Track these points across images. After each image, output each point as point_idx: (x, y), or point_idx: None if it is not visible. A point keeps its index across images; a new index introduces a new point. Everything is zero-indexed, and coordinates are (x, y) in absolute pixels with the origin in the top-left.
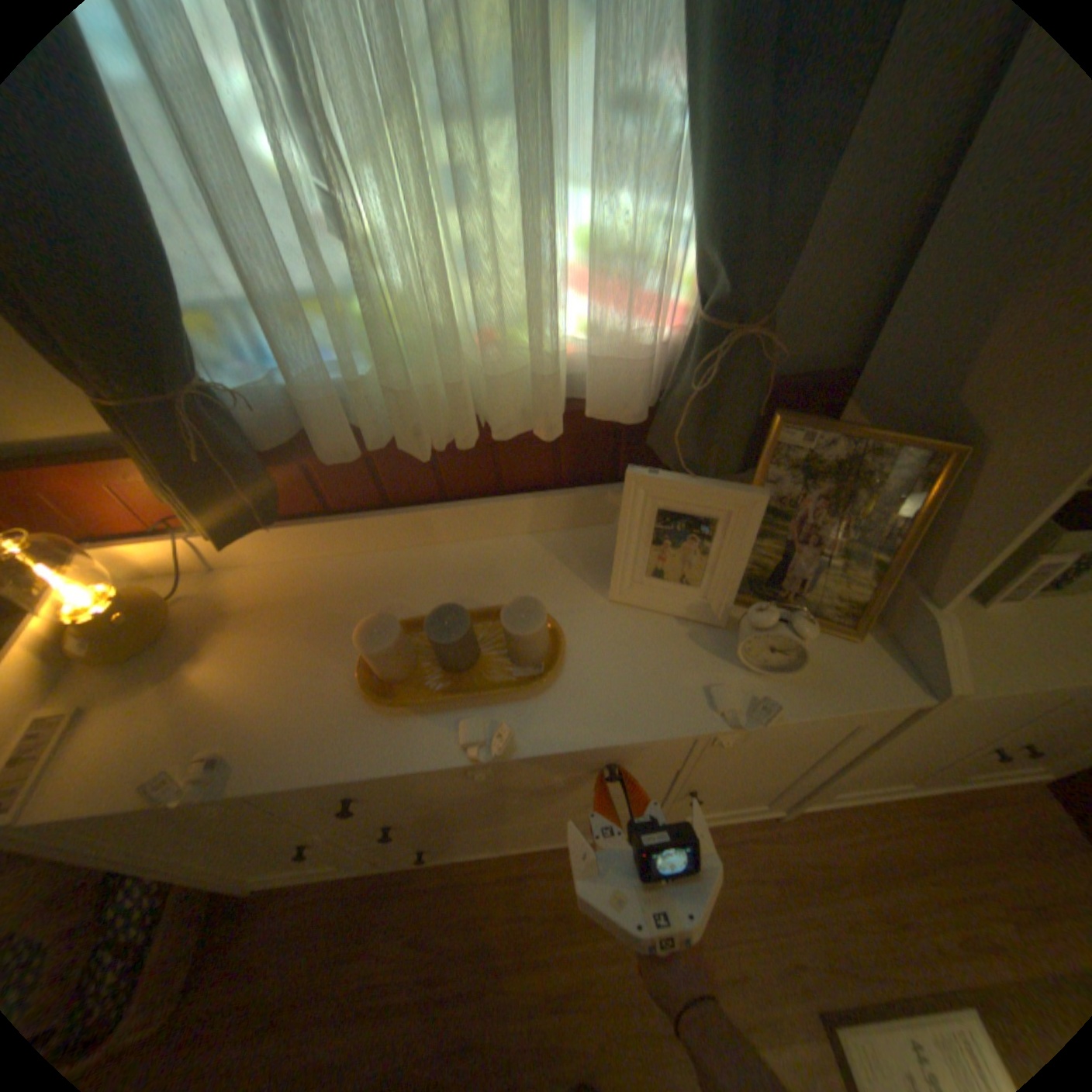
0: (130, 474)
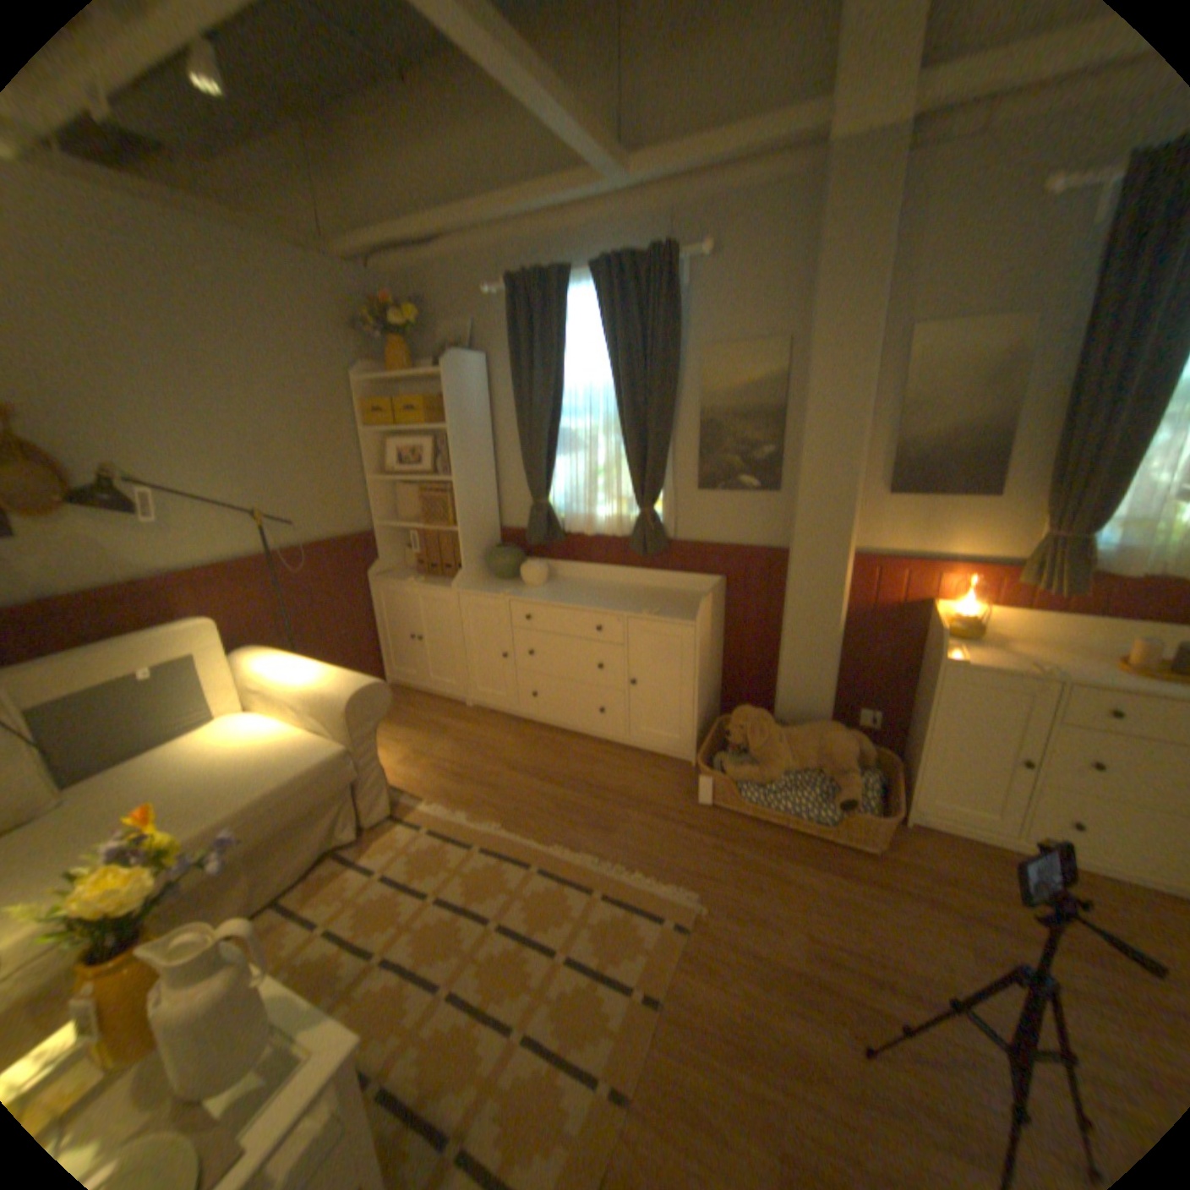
0: (995, 572)
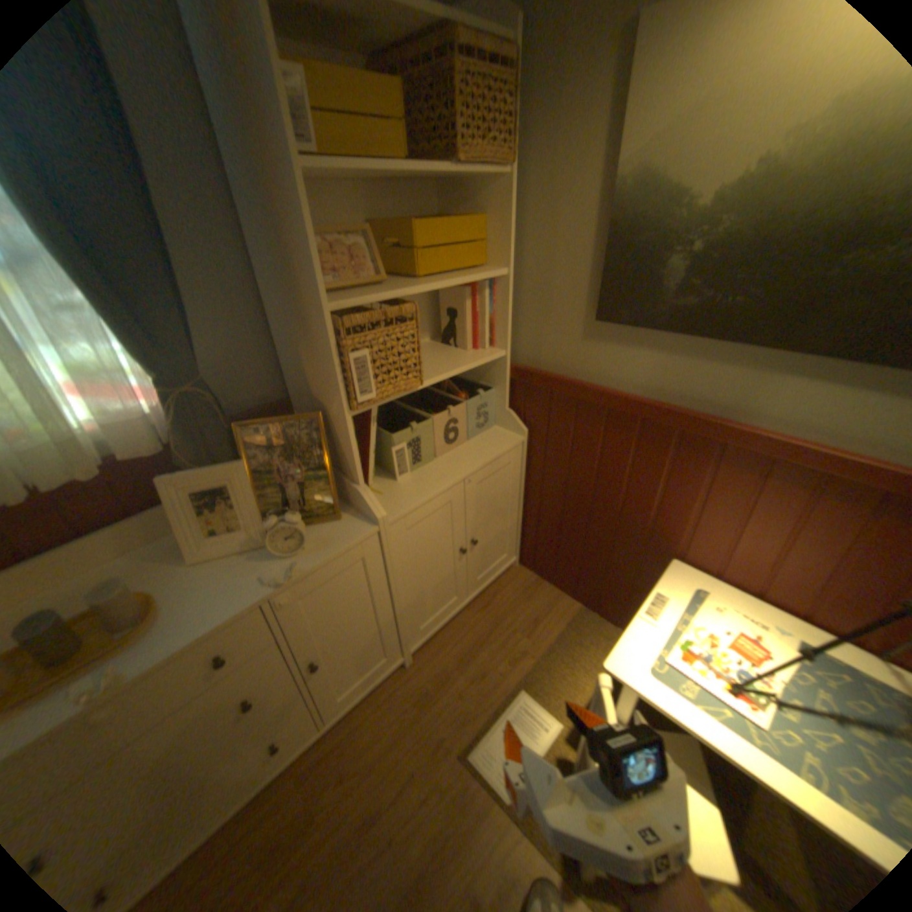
0: None
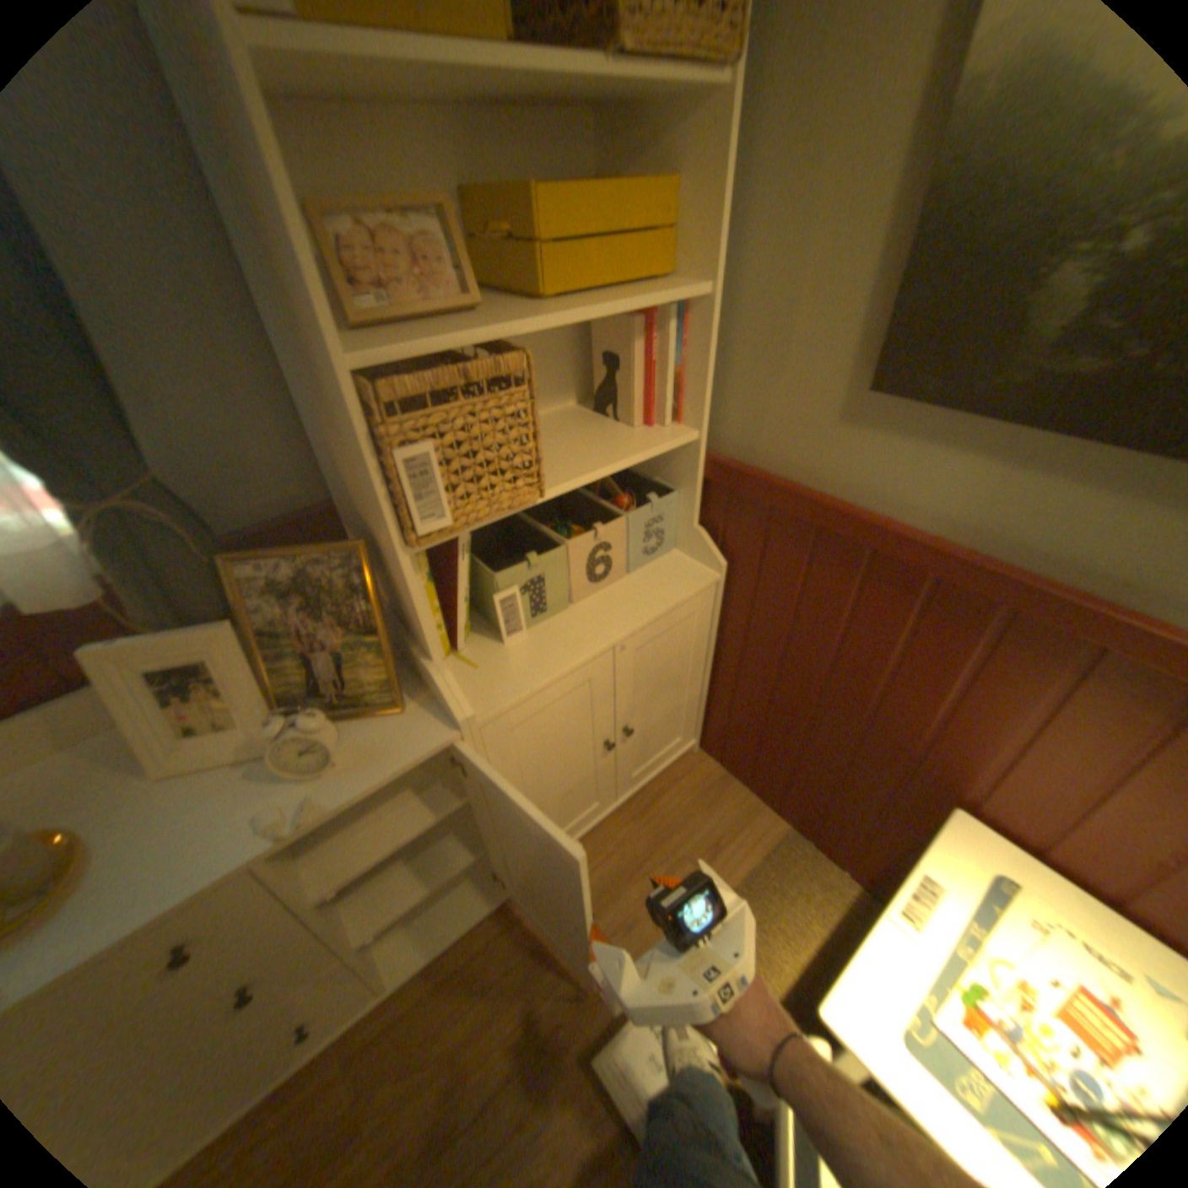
0: None
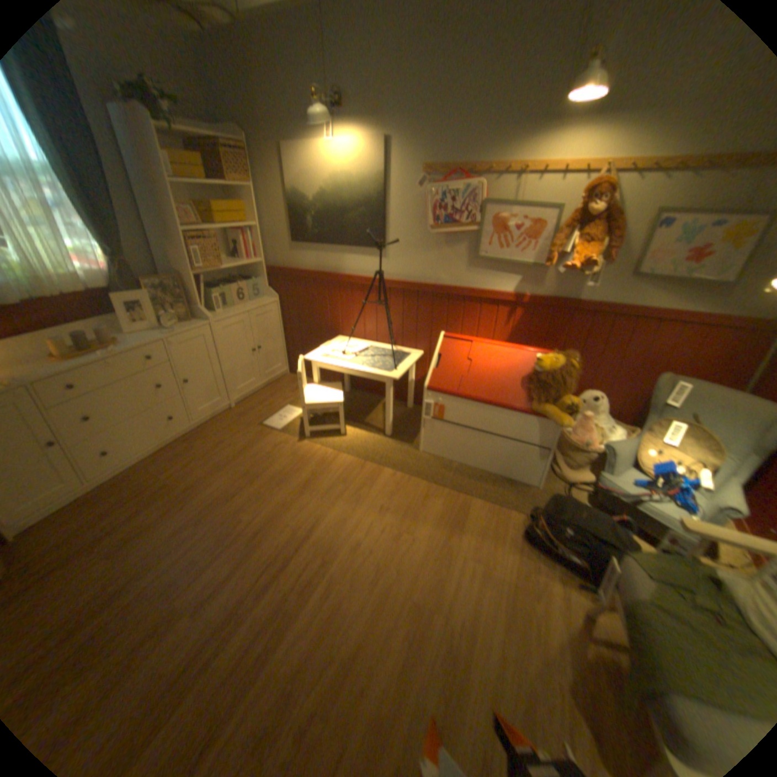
0: None
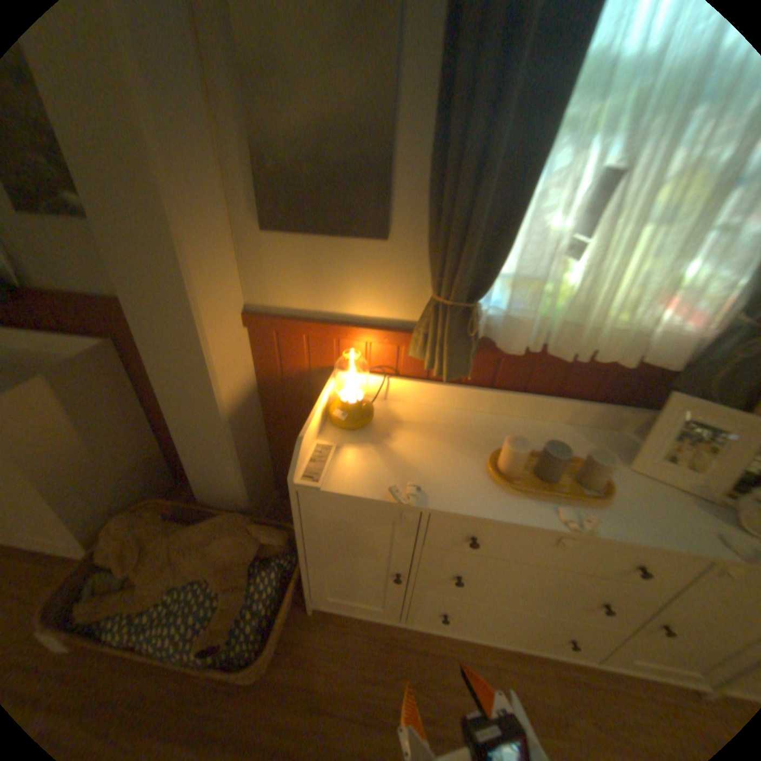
0: (390, 338)
